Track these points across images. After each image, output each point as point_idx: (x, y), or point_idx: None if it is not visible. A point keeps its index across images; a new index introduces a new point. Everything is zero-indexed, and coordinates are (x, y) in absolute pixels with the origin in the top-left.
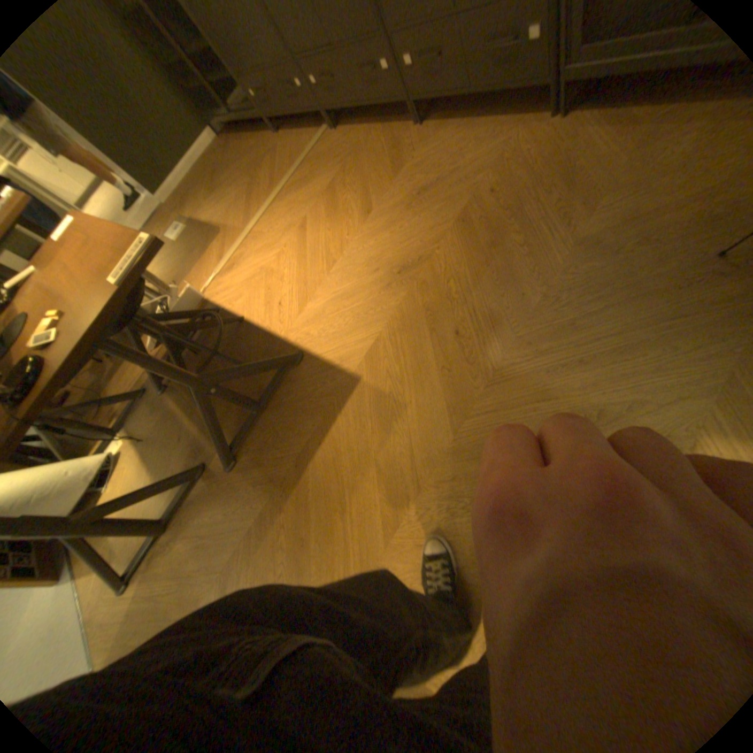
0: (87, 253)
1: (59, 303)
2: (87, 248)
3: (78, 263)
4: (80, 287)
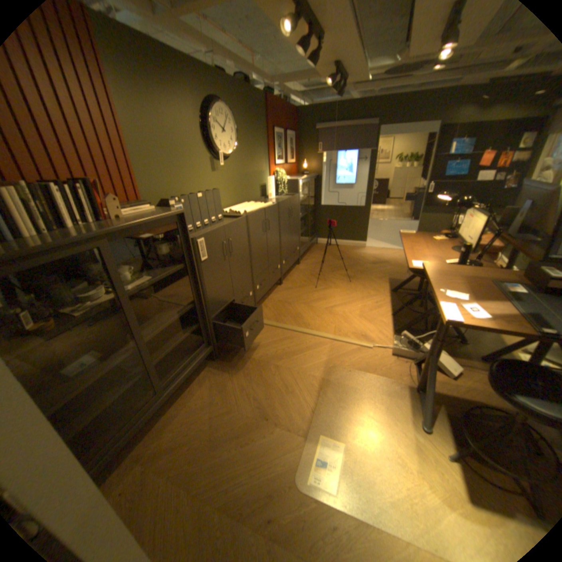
0: (416, 243)
1: (433, 241)
2: (415, 244)
3: (421, 244)
4: (424, 239)
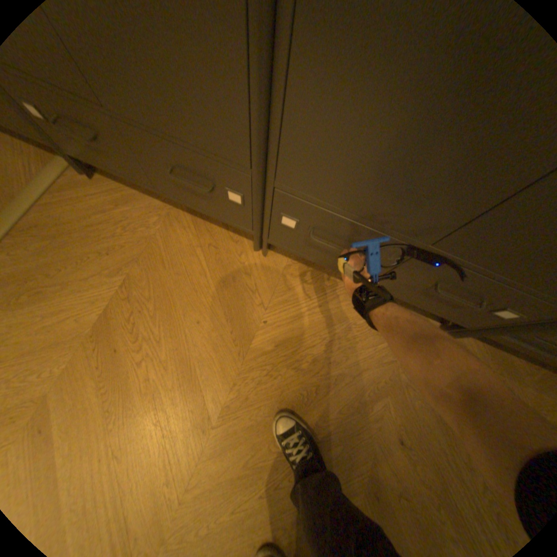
0: None
1: None
2: None
3: None
4: None
